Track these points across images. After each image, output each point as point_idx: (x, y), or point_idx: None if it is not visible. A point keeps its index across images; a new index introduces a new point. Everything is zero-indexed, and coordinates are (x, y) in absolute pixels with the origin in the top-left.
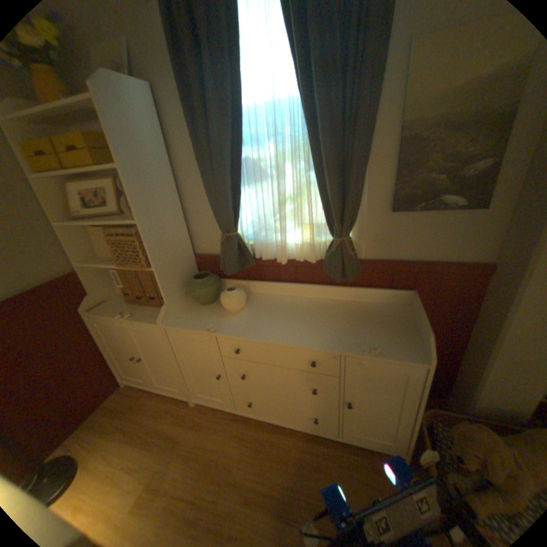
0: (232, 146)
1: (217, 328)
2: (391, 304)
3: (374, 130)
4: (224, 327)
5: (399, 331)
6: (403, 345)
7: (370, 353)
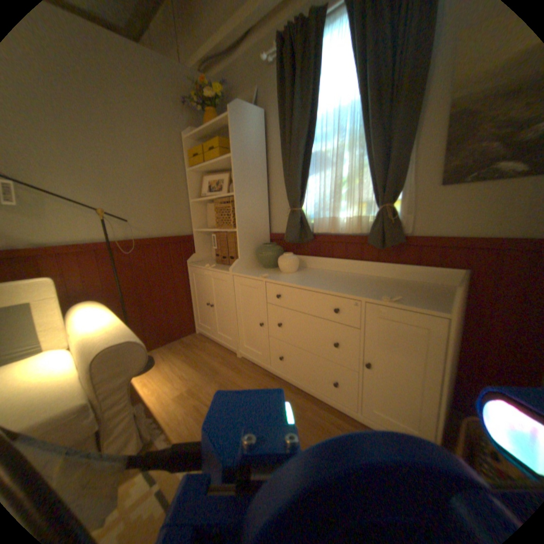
0: (306, 140)
1: (267, 275)
2: (440, 284)
3: (420, 110)
4: (273, 277)
5: (434, 296)
6: (431, 302)
7: (389, 299)
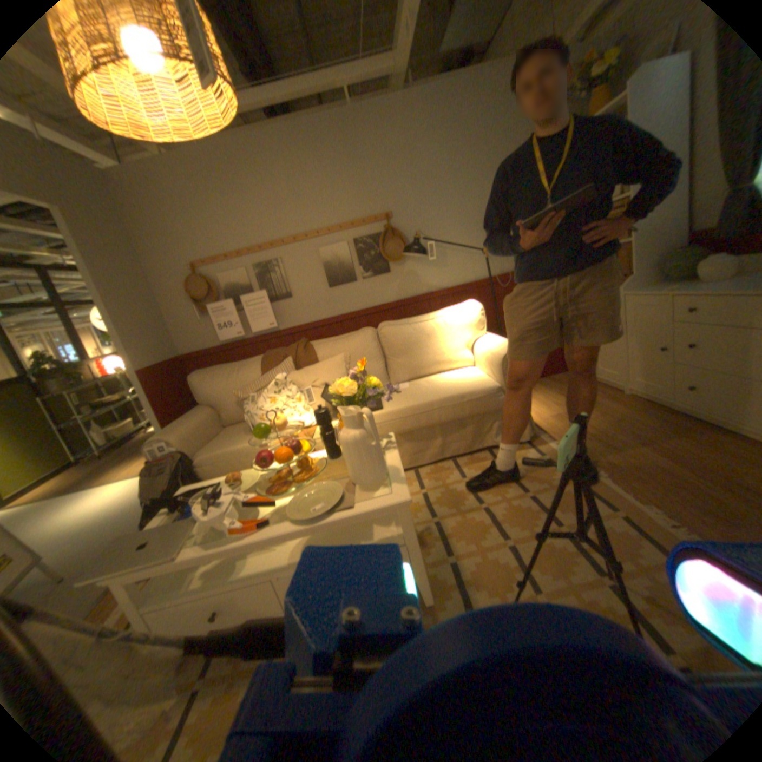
0: None
1: (676, 286)
2: None
3: None
4: (687, 288)
5: None
6: None
7: None
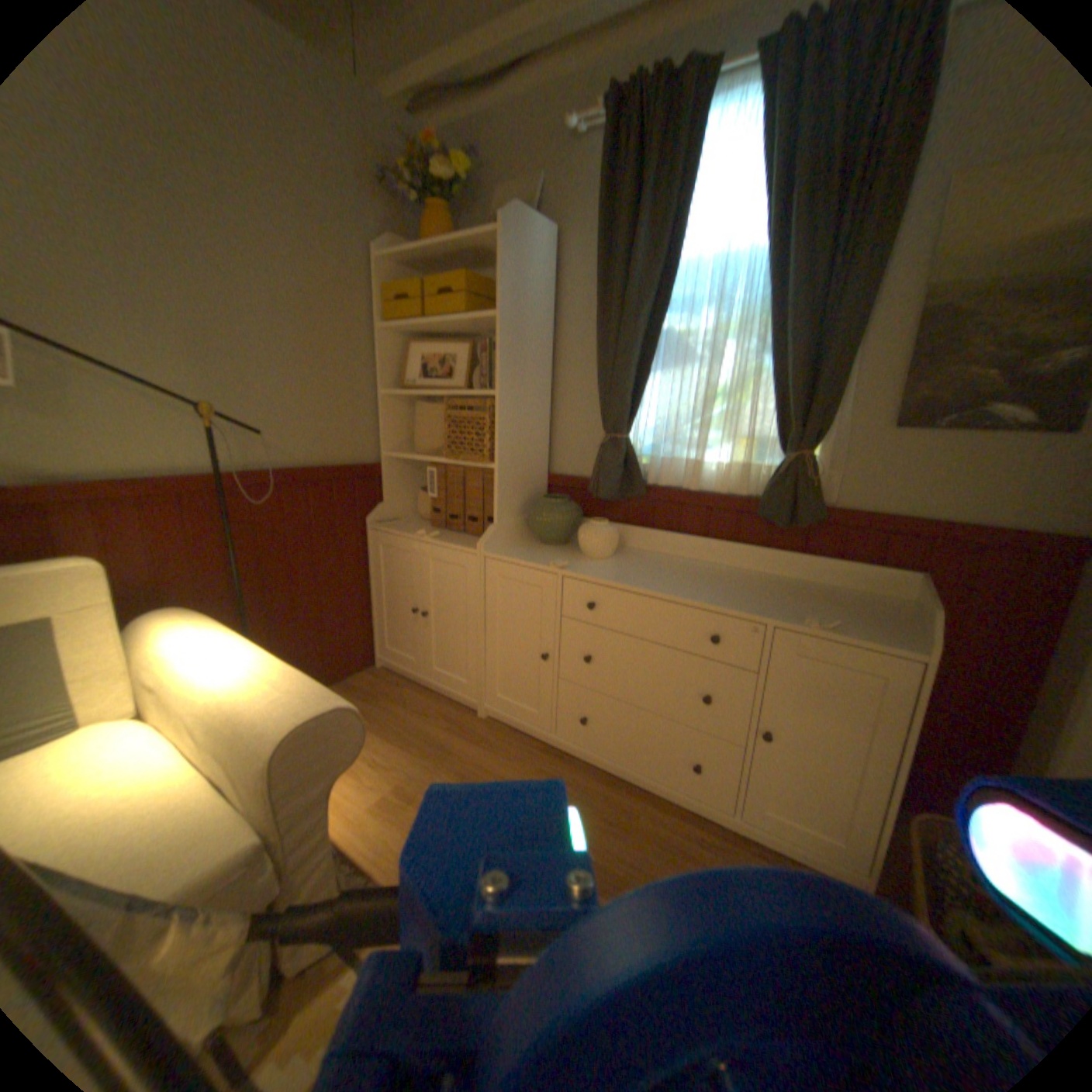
0: (653, 306)
1: (567, 562)
2: (876, 594)
3: (877, 292)
4: (578, 567)
5: (882, 619)
6: (885, 632)
7: (820, 625)
